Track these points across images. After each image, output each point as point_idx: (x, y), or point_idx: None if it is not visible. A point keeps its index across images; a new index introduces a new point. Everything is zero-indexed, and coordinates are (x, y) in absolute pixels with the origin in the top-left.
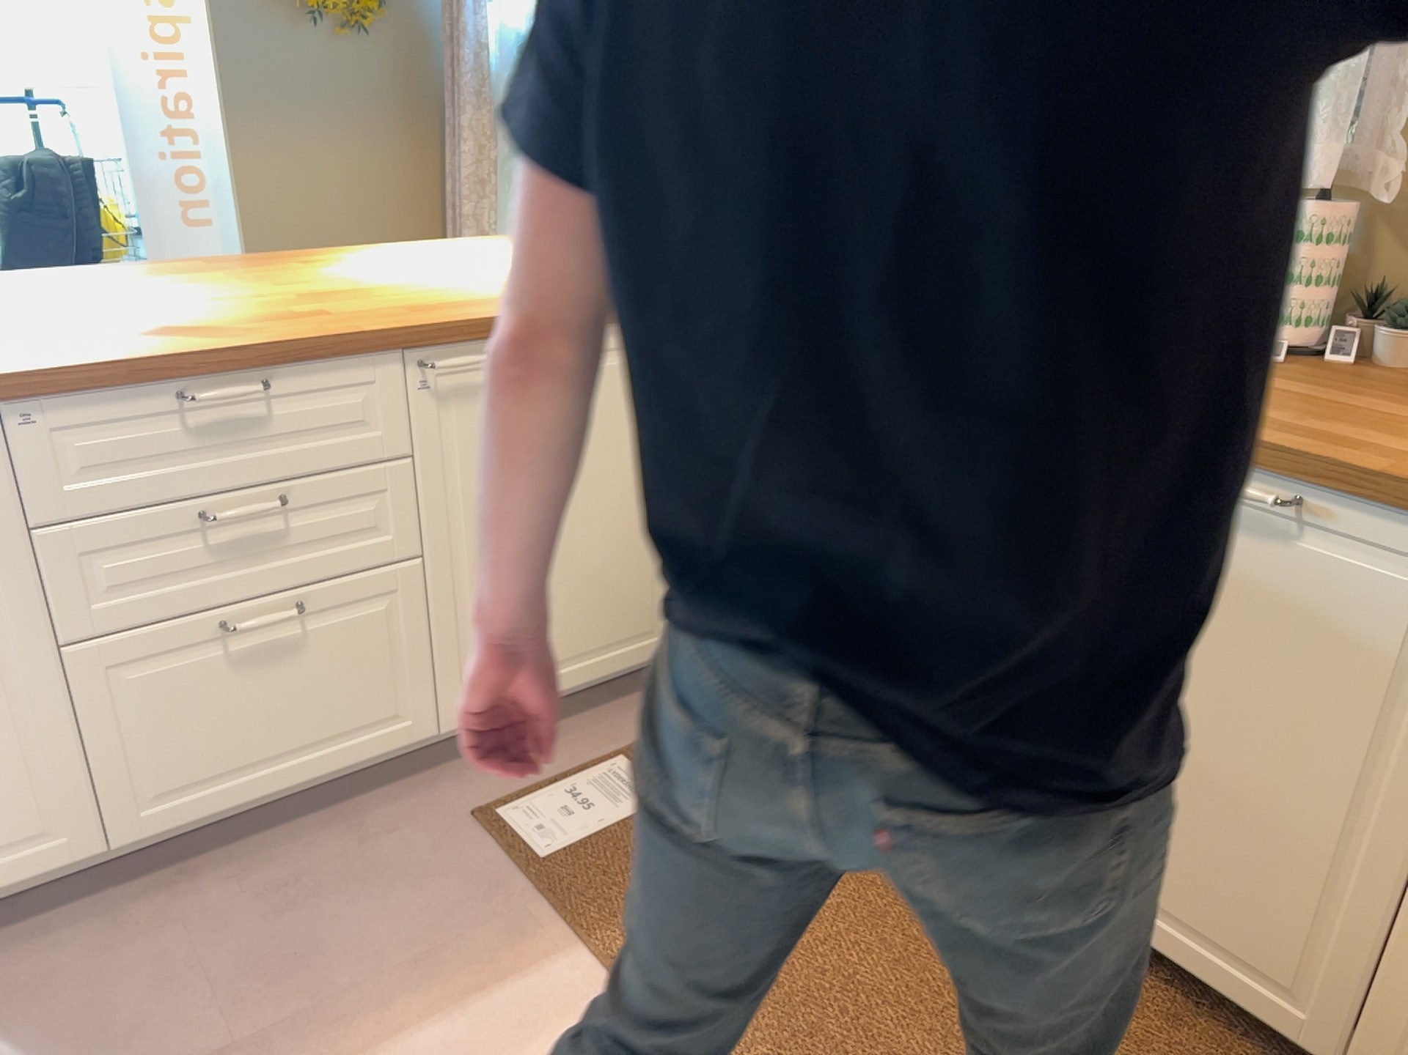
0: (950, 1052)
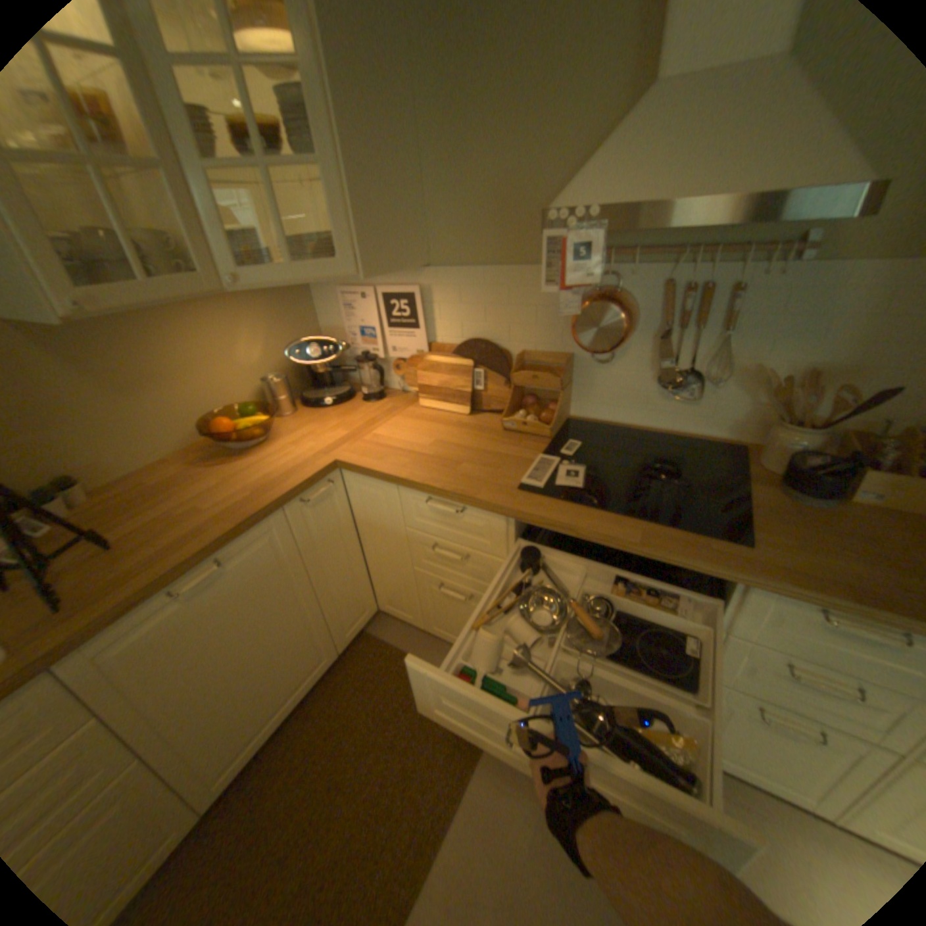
0: (336, 817)
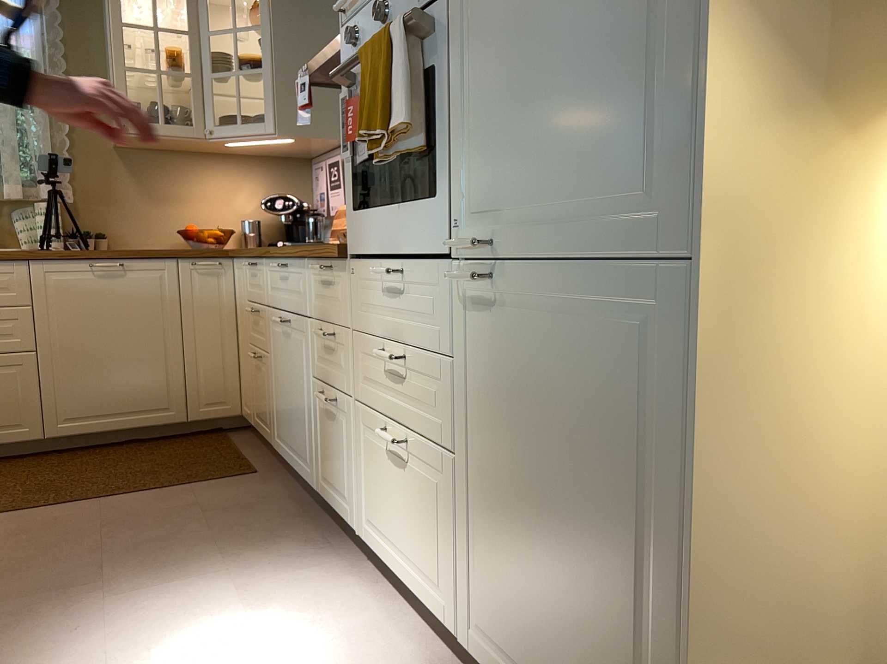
0: (100, 472)
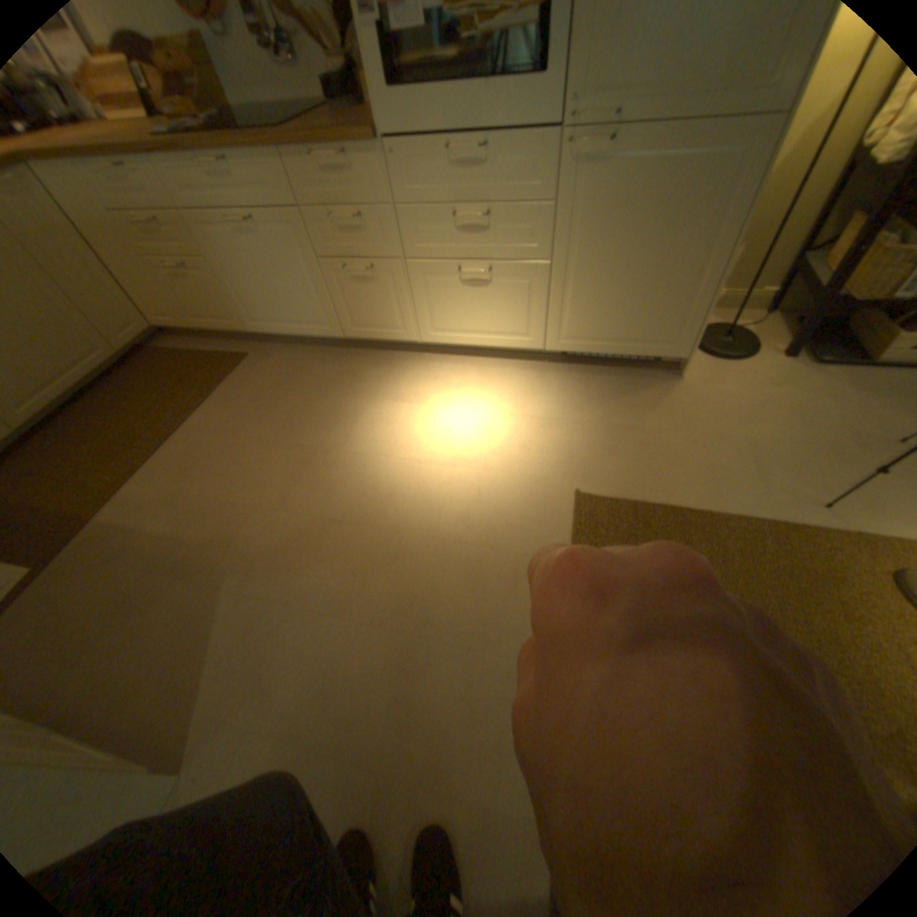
0: (121, 421)
